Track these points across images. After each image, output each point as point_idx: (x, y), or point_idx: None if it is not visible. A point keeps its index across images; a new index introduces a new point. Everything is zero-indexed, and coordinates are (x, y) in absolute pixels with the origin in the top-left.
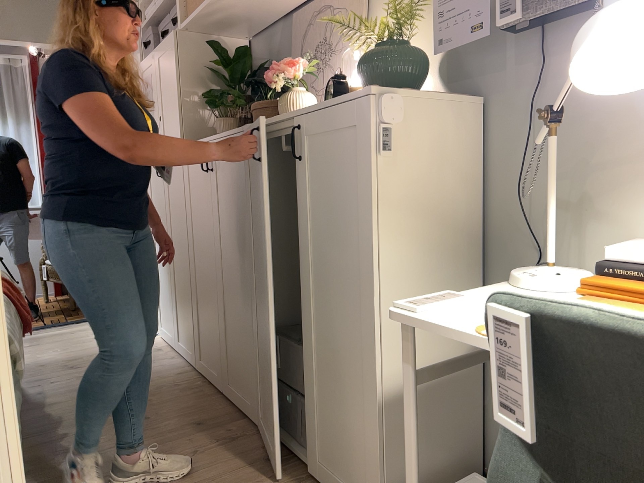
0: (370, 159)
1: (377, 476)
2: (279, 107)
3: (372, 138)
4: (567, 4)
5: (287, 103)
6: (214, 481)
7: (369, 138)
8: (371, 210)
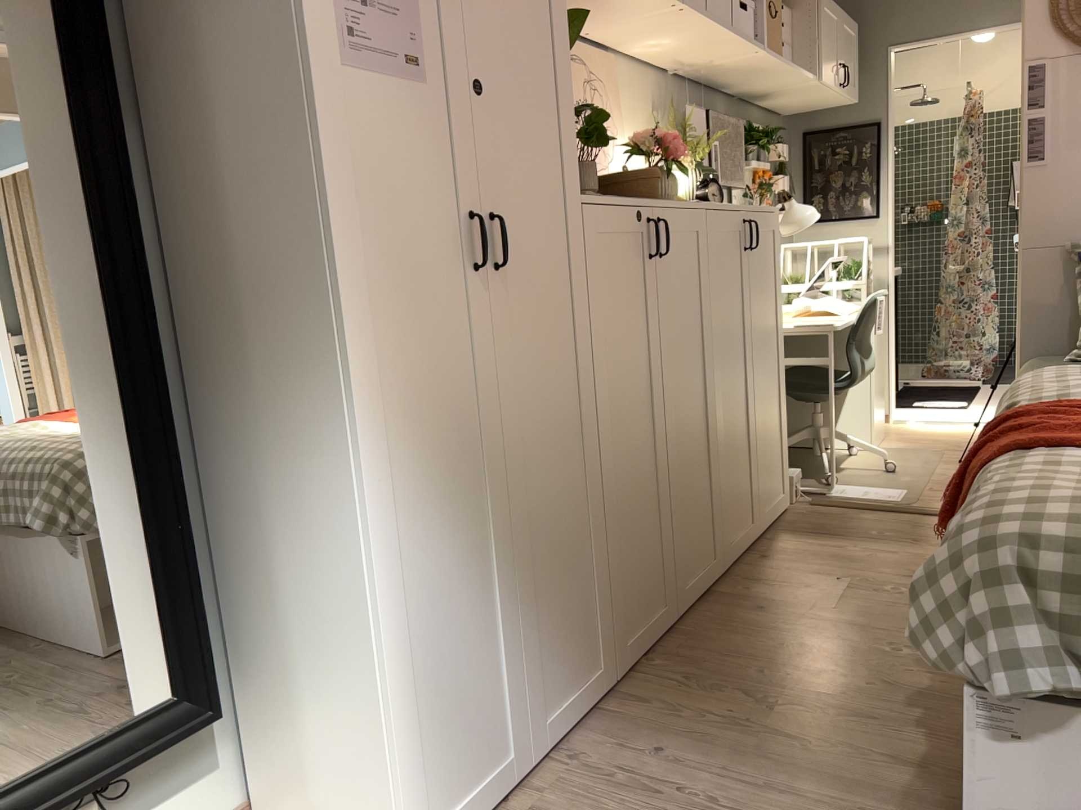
0: (779, 251)
1: (788, 461)
2: (661, 183)
3: (780, 239)
4: (726, 182)
5: (678, 184)
6: (822, 565)
7: (779, 238)
8: (781, 285)
